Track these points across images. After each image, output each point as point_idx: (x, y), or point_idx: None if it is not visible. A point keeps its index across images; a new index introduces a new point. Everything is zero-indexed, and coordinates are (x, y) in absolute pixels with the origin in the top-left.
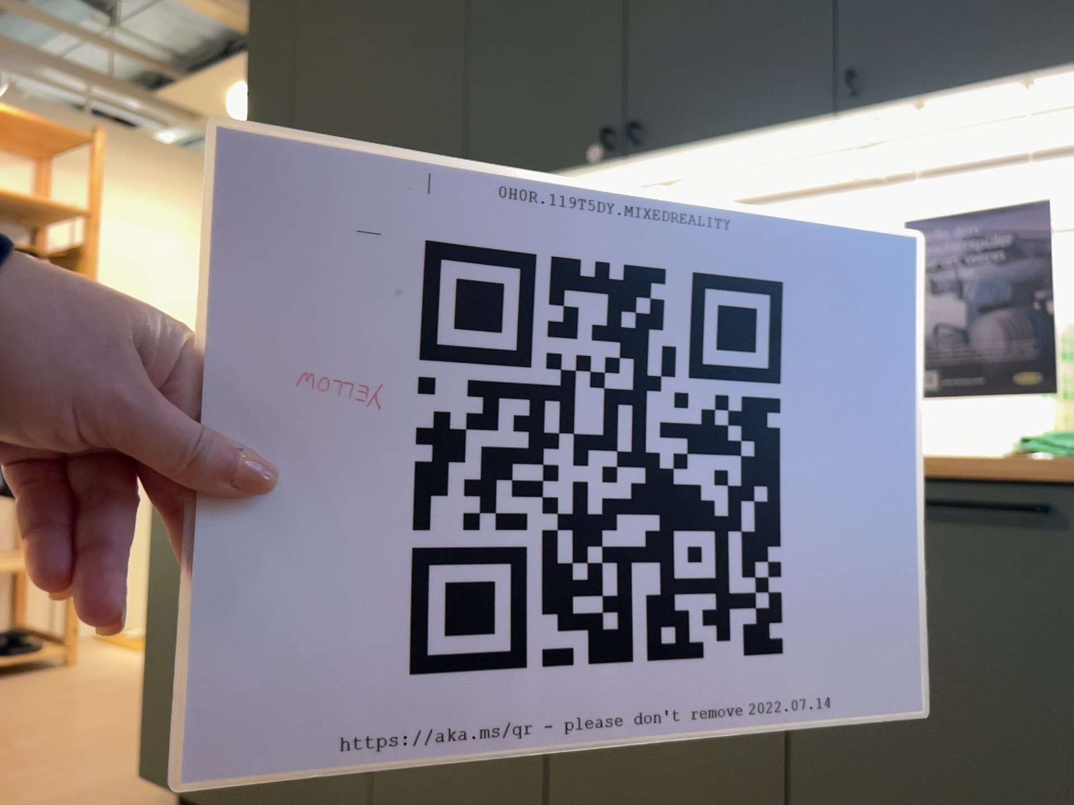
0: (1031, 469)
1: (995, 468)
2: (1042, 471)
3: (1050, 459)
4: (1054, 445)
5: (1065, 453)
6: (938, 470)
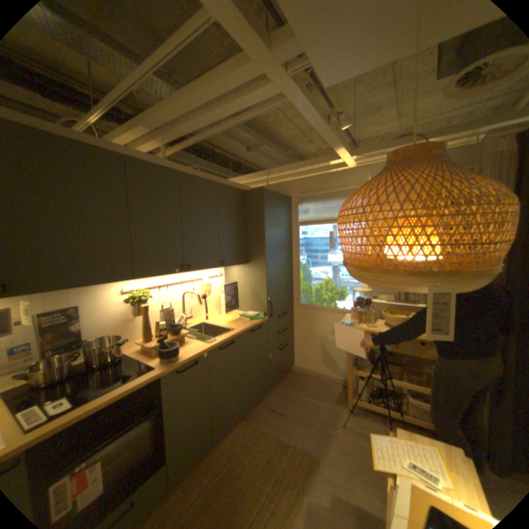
0: (259, 323)
1: (254, 324)
2: (258, 323)
3: (254, 320)
4: (254, 318)
5: (257, 319)
6: (253, 326)
